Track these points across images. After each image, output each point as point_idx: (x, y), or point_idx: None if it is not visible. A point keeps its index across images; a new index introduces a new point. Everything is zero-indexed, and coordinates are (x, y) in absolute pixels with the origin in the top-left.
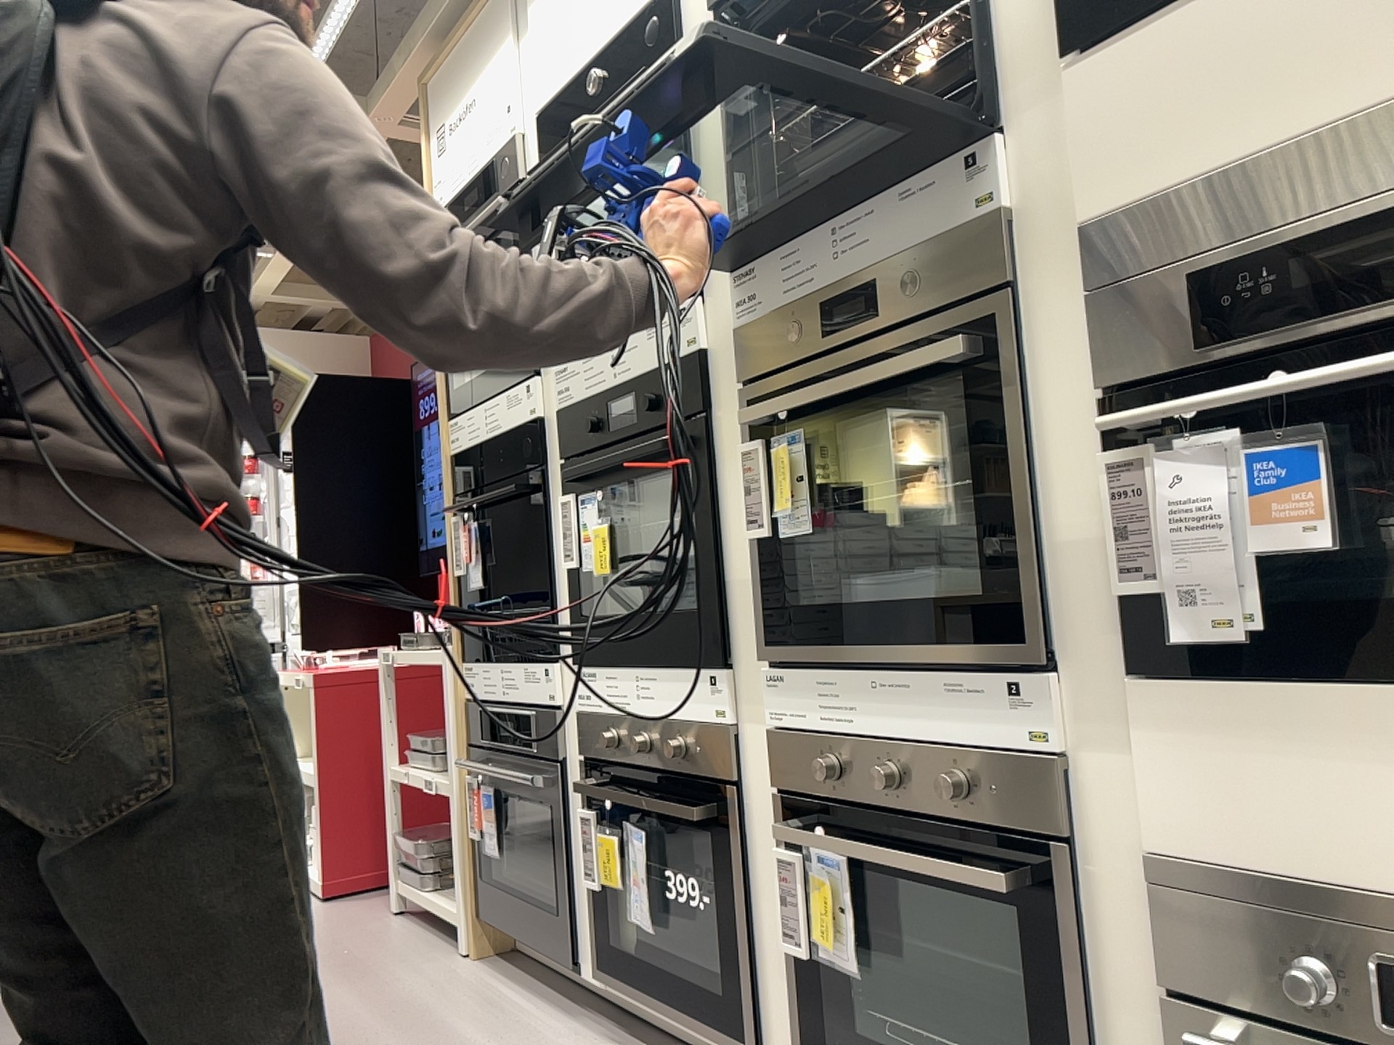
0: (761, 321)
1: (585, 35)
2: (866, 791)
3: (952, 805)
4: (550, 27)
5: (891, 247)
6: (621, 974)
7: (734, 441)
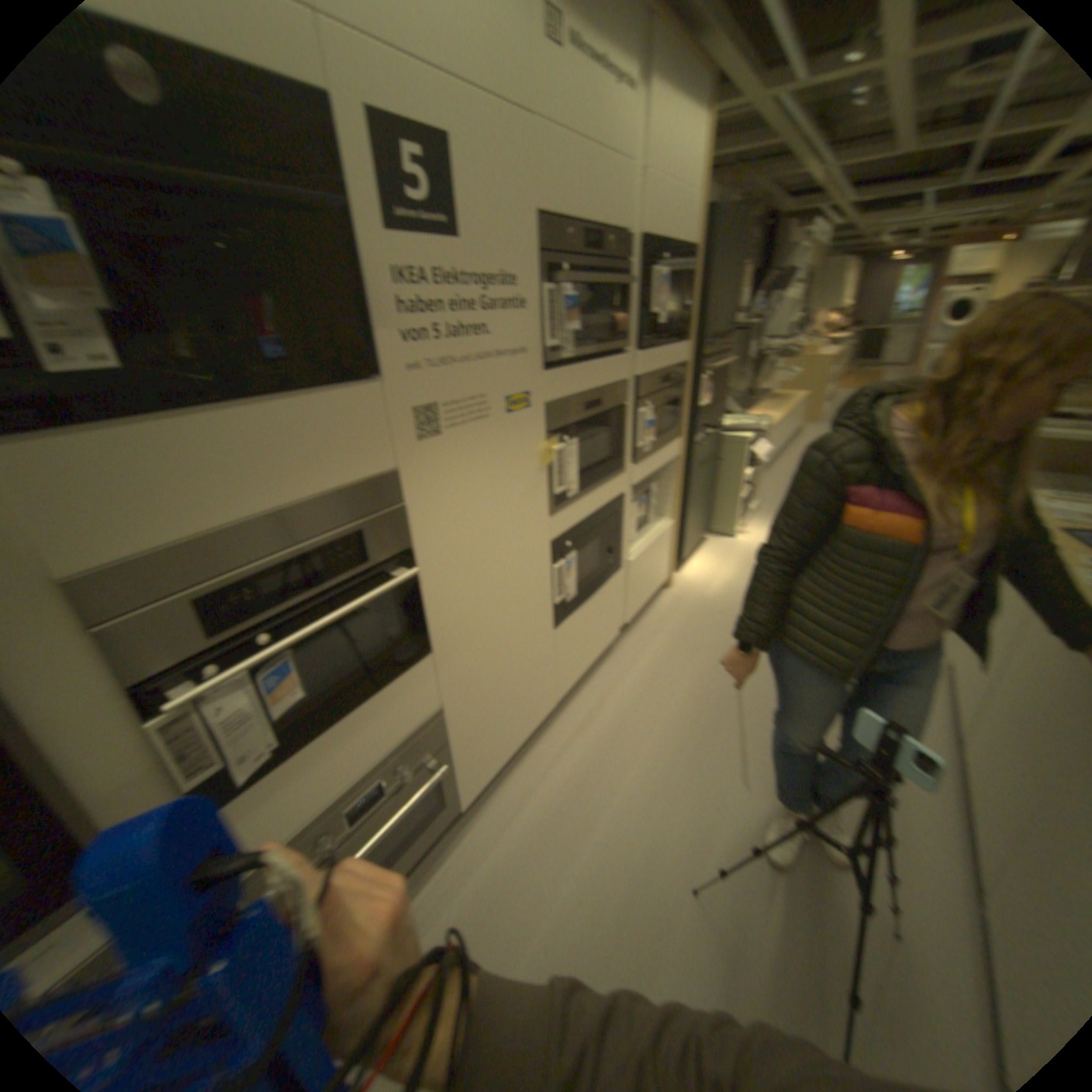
0: None
1: None
2: None
3: None
4: None
5: None
6: None
7: None
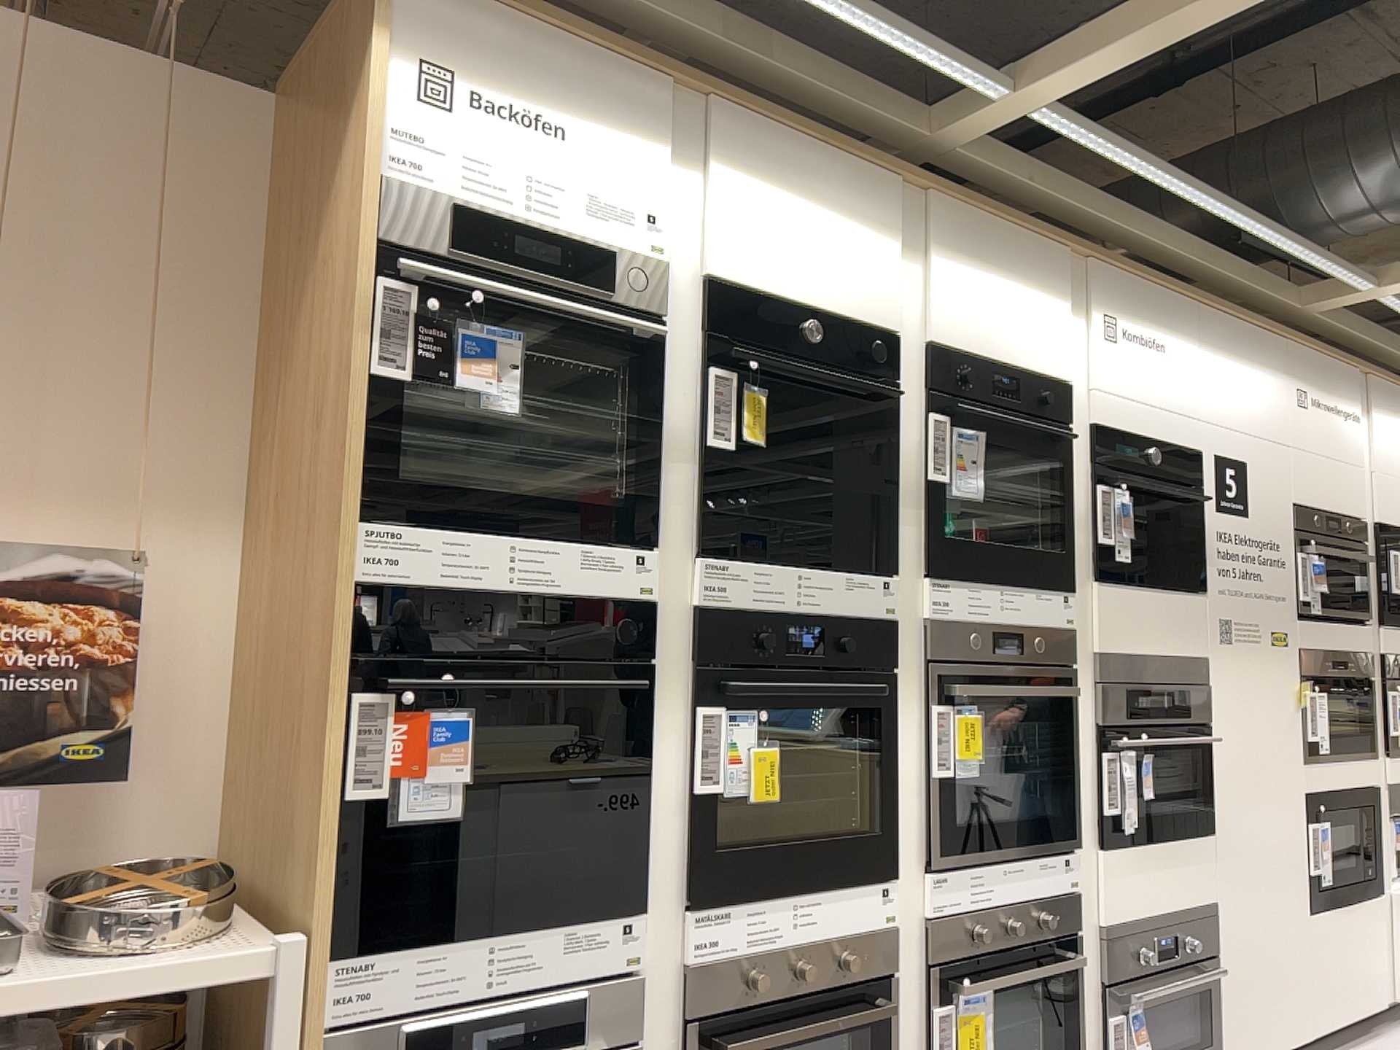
0: (950, 624)
1: (805, 277)
2: (996, 939)
3: (1045, 930)
4: (752, 216)
5: (1031, 621)
6: None
7: (910, 699)
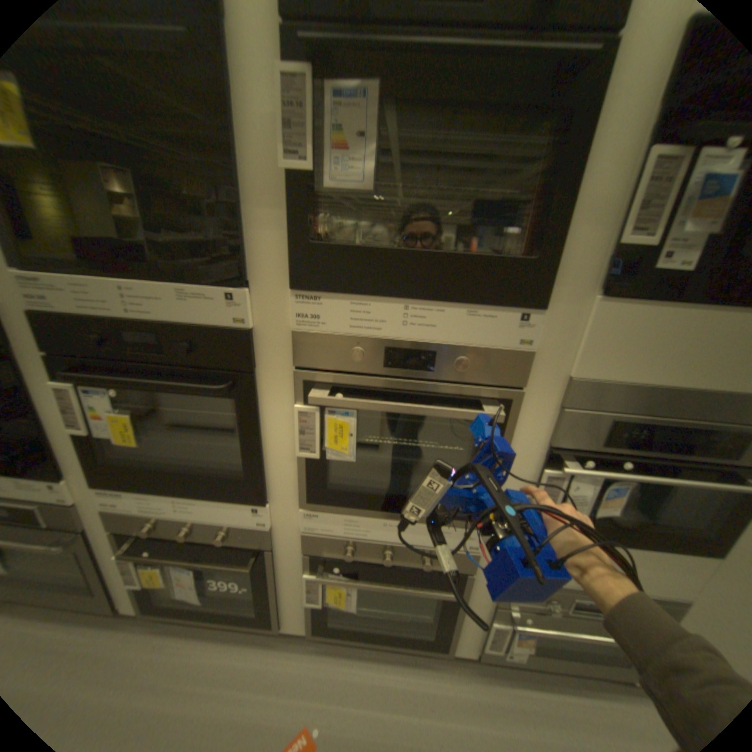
0: (323, 335)
1: None
2: (371, 559)
3: (424, 568)
4: None
5: (454, 339)
6: (165, 613)
7: (280, 394)
